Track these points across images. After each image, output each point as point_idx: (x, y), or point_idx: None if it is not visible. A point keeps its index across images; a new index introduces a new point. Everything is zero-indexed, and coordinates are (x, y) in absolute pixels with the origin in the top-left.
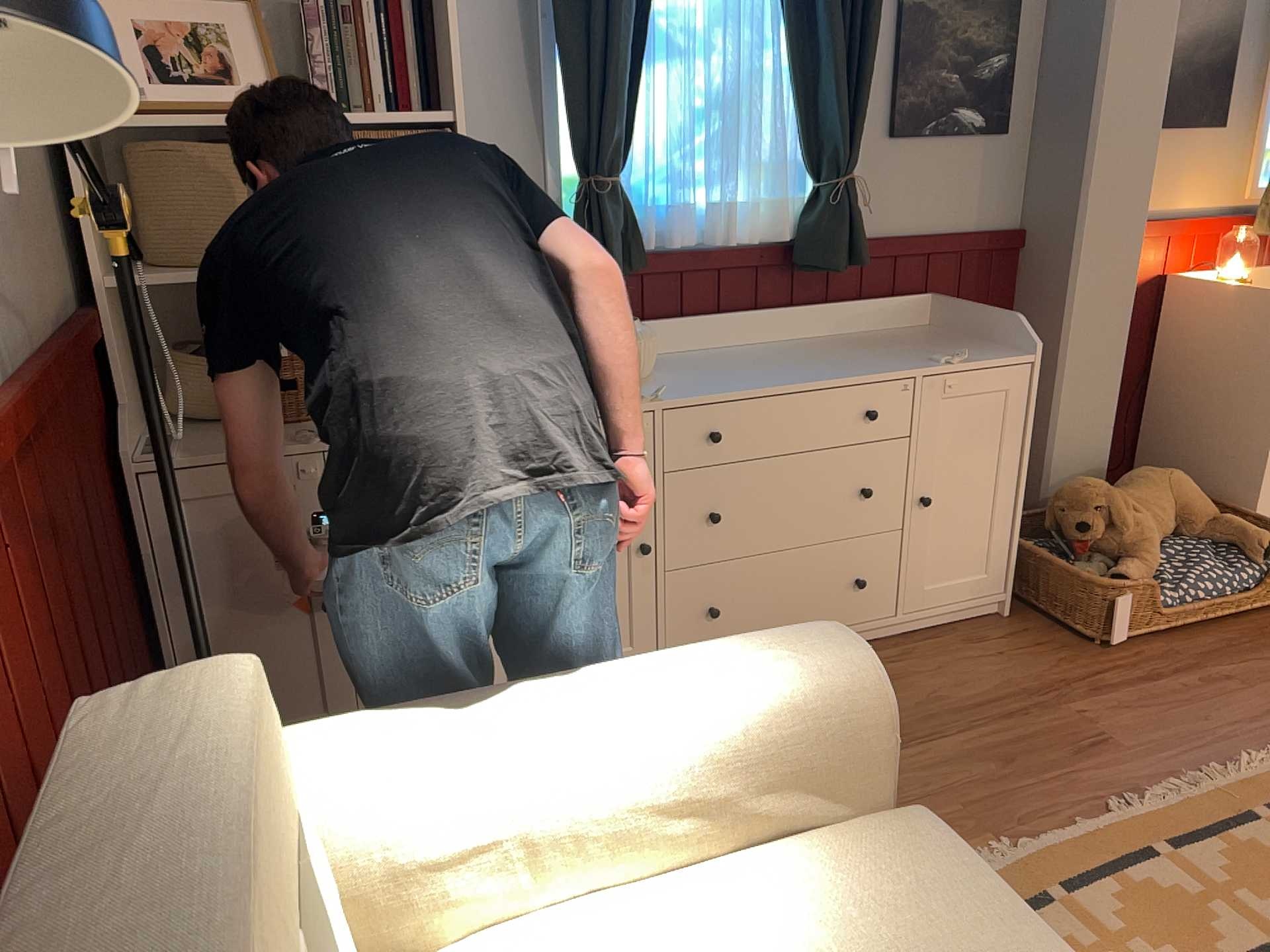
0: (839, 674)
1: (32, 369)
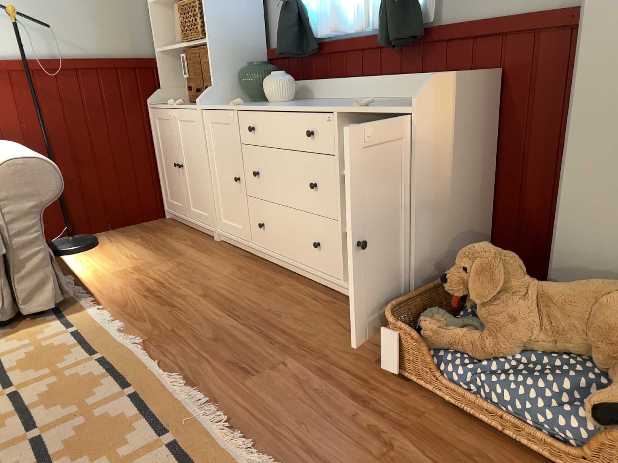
0: (1, 161)
1: (66, 61)
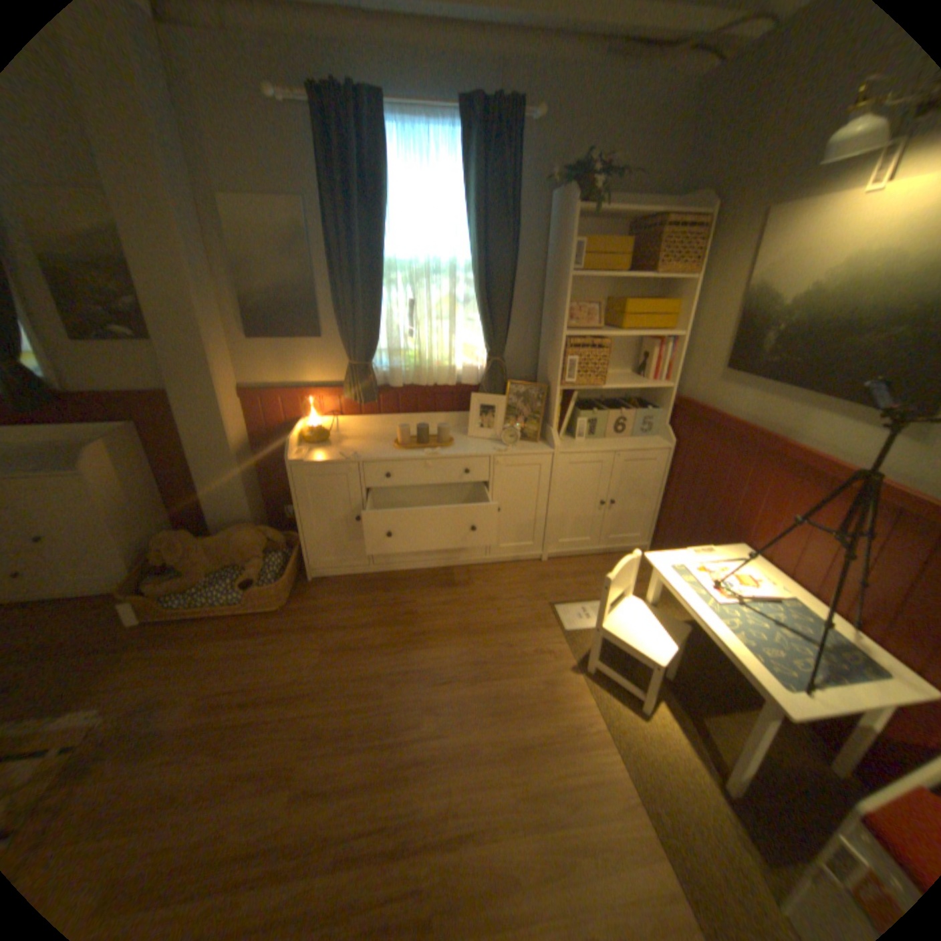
0: None
1: None
